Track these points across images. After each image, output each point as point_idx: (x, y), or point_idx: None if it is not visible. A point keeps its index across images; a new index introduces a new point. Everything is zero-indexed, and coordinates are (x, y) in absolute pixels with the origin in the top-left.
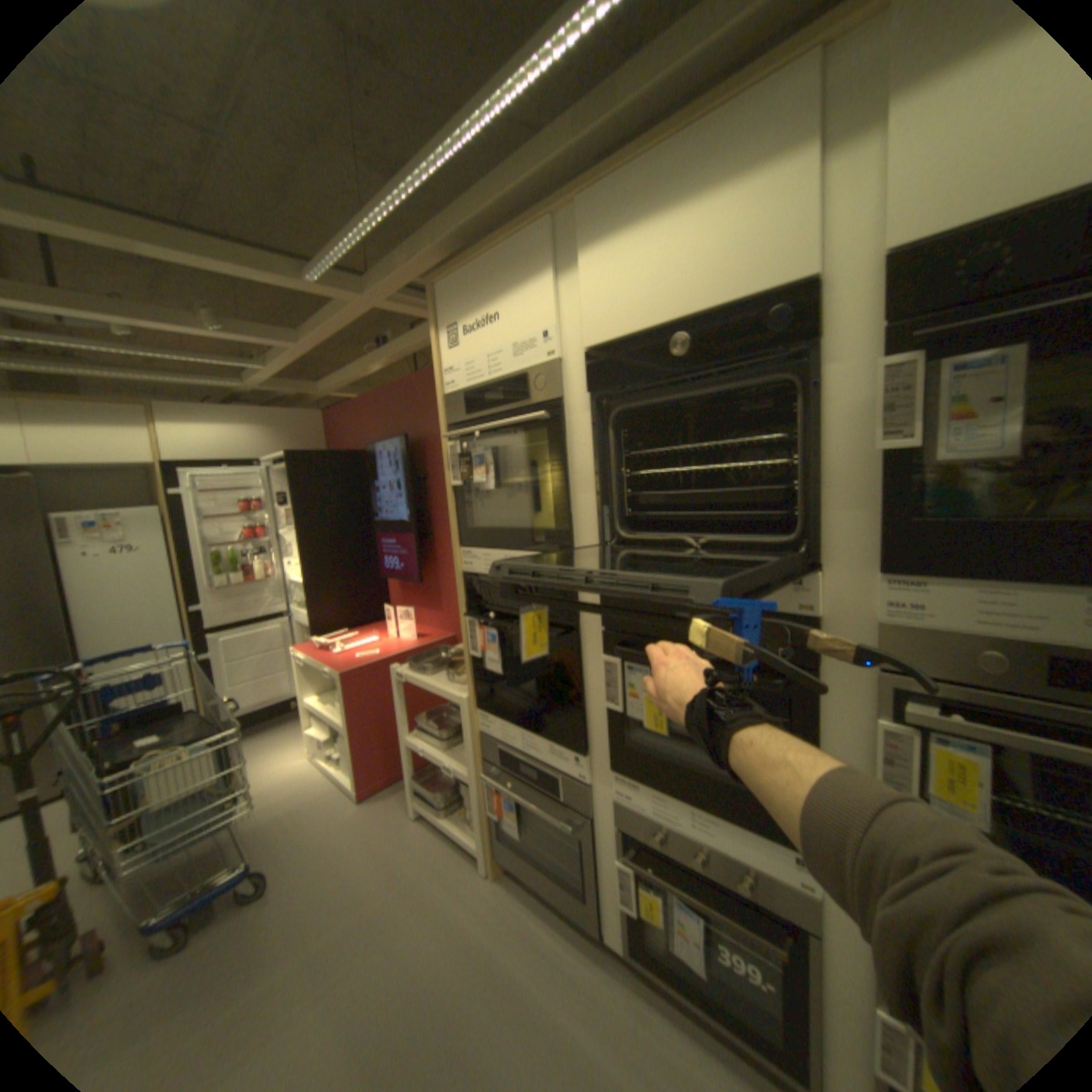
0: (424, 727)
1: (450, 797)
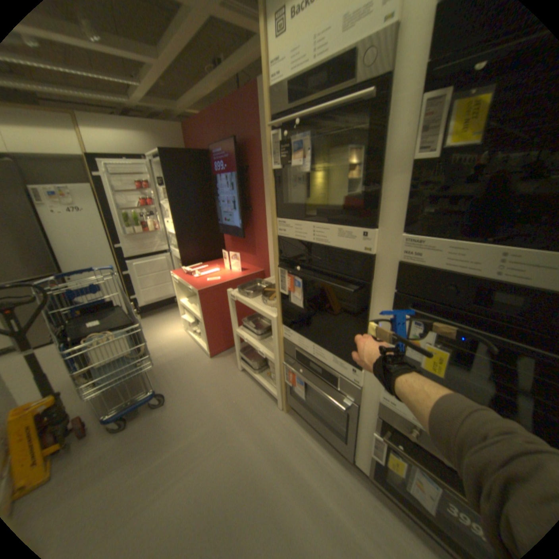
0: (247, 326)
1: (261, 363)
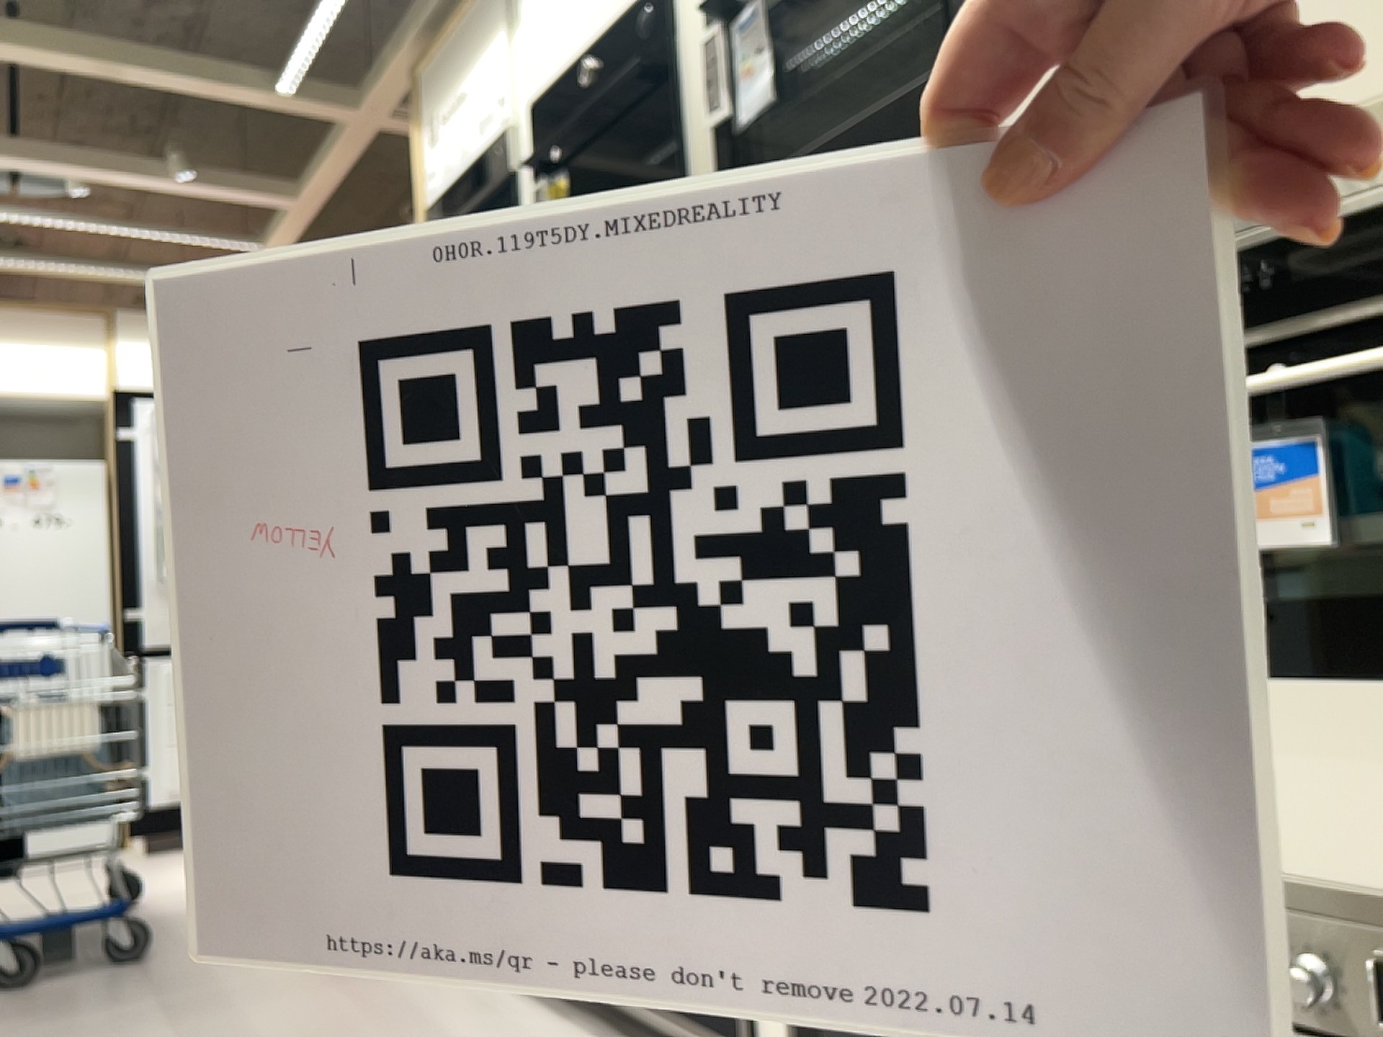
0: None
1: None
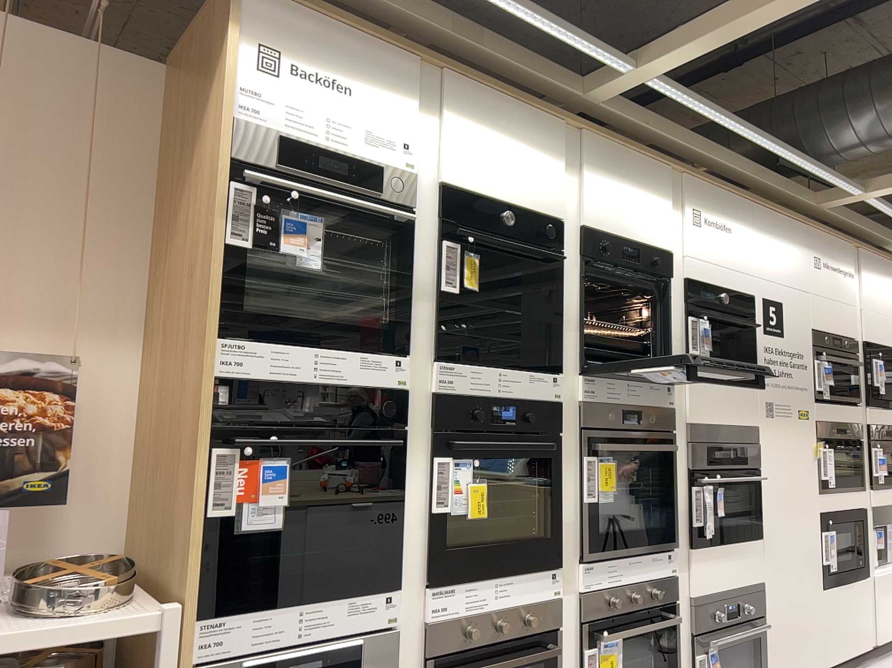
0: None
1: None
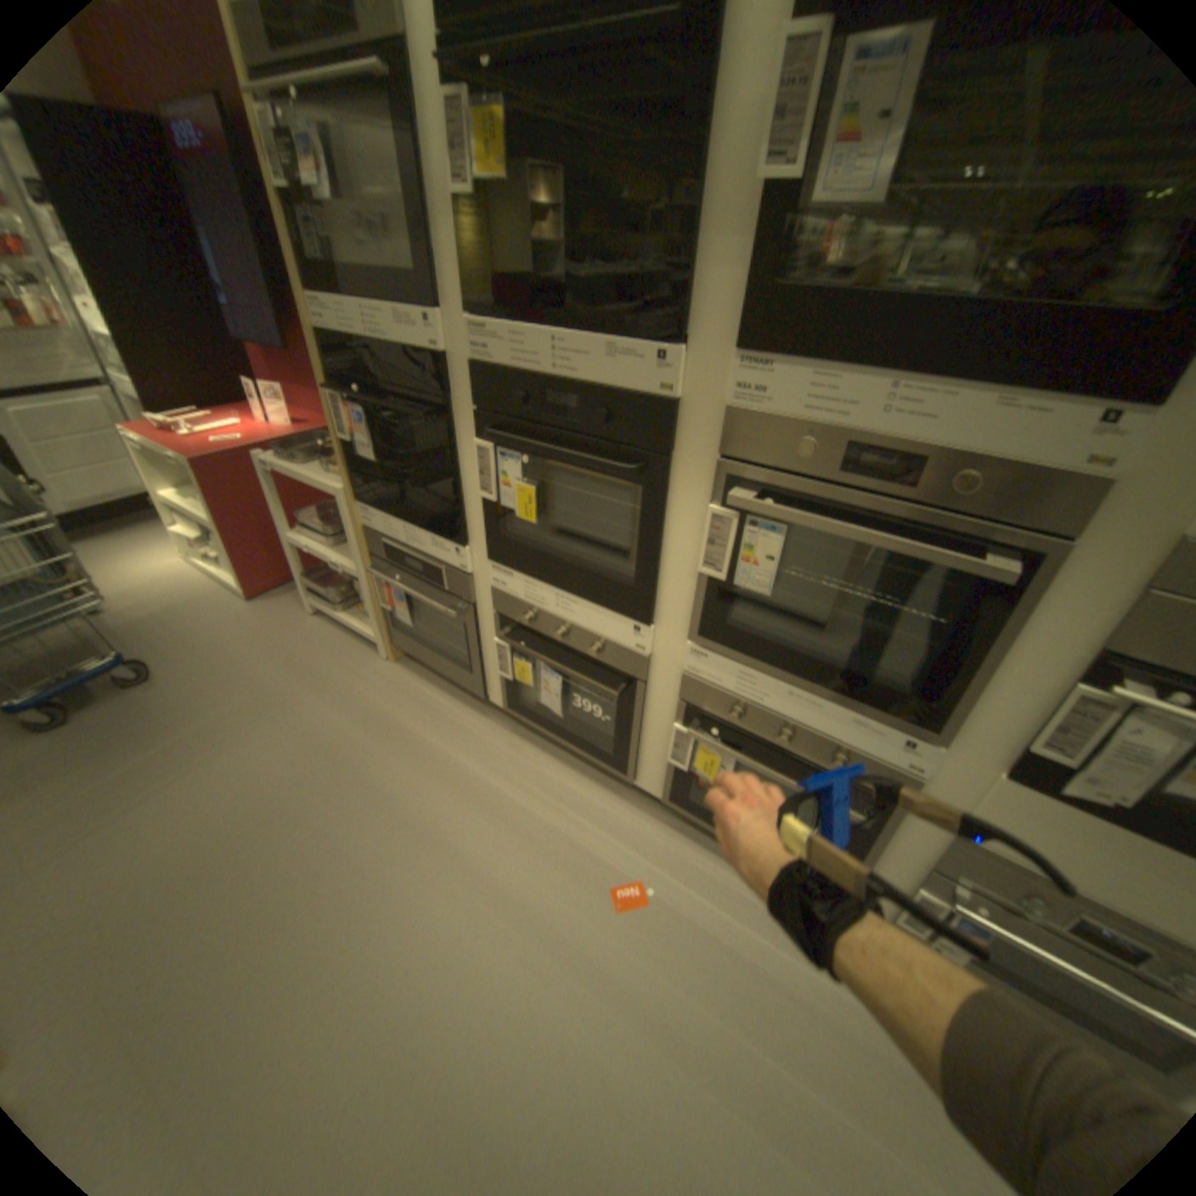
0: (305, 524)
1: (346, 593)
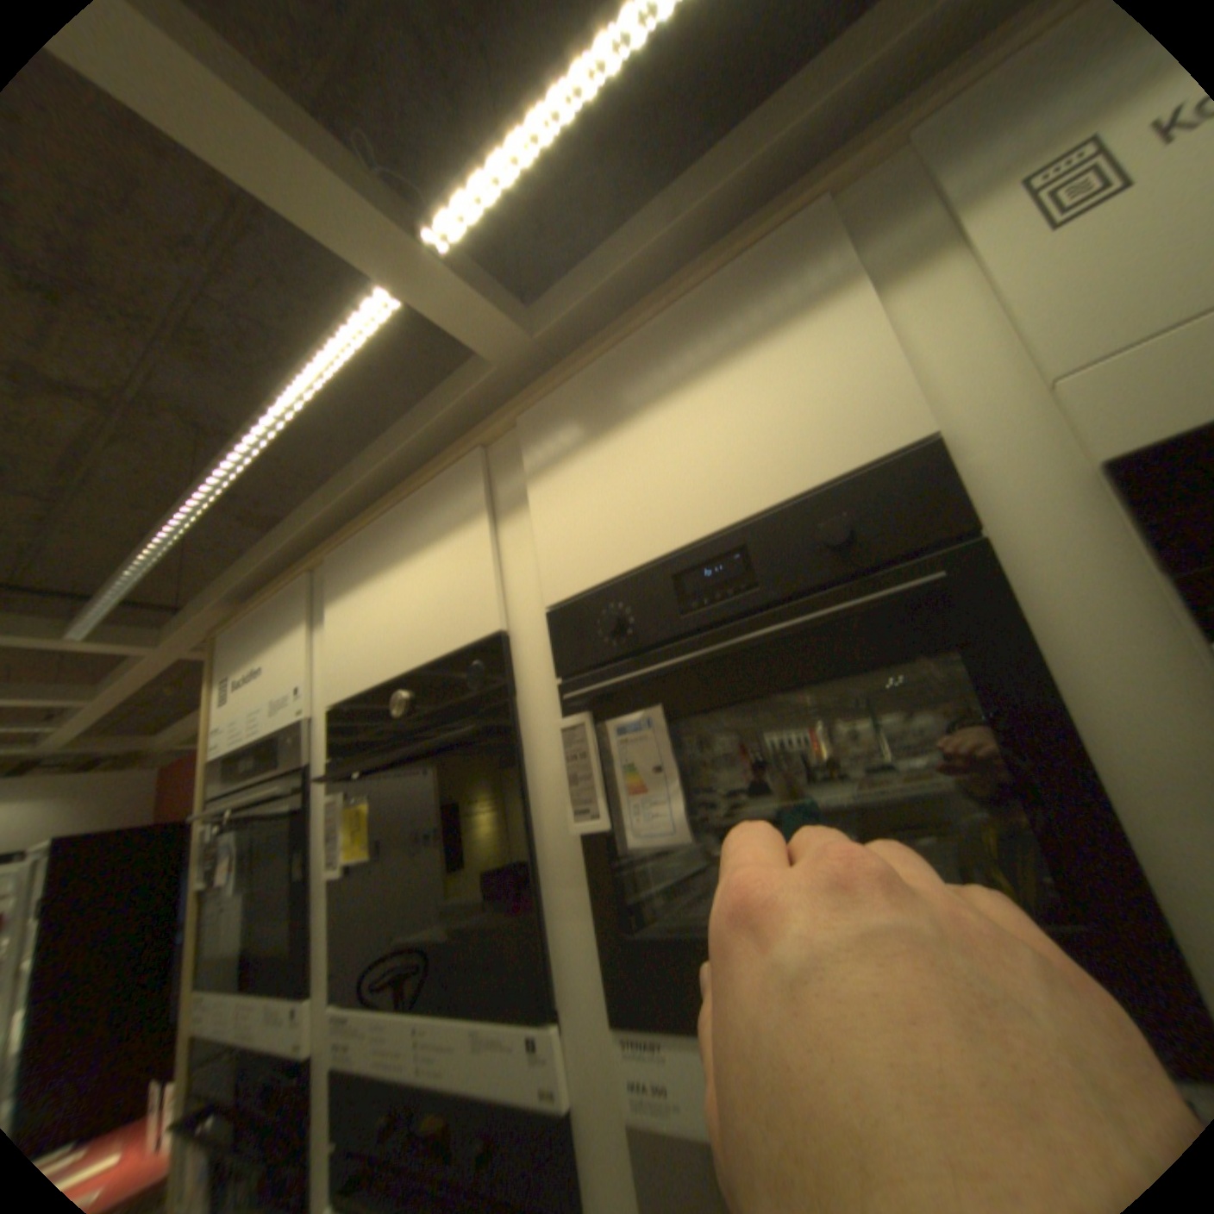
0: None
1: None
